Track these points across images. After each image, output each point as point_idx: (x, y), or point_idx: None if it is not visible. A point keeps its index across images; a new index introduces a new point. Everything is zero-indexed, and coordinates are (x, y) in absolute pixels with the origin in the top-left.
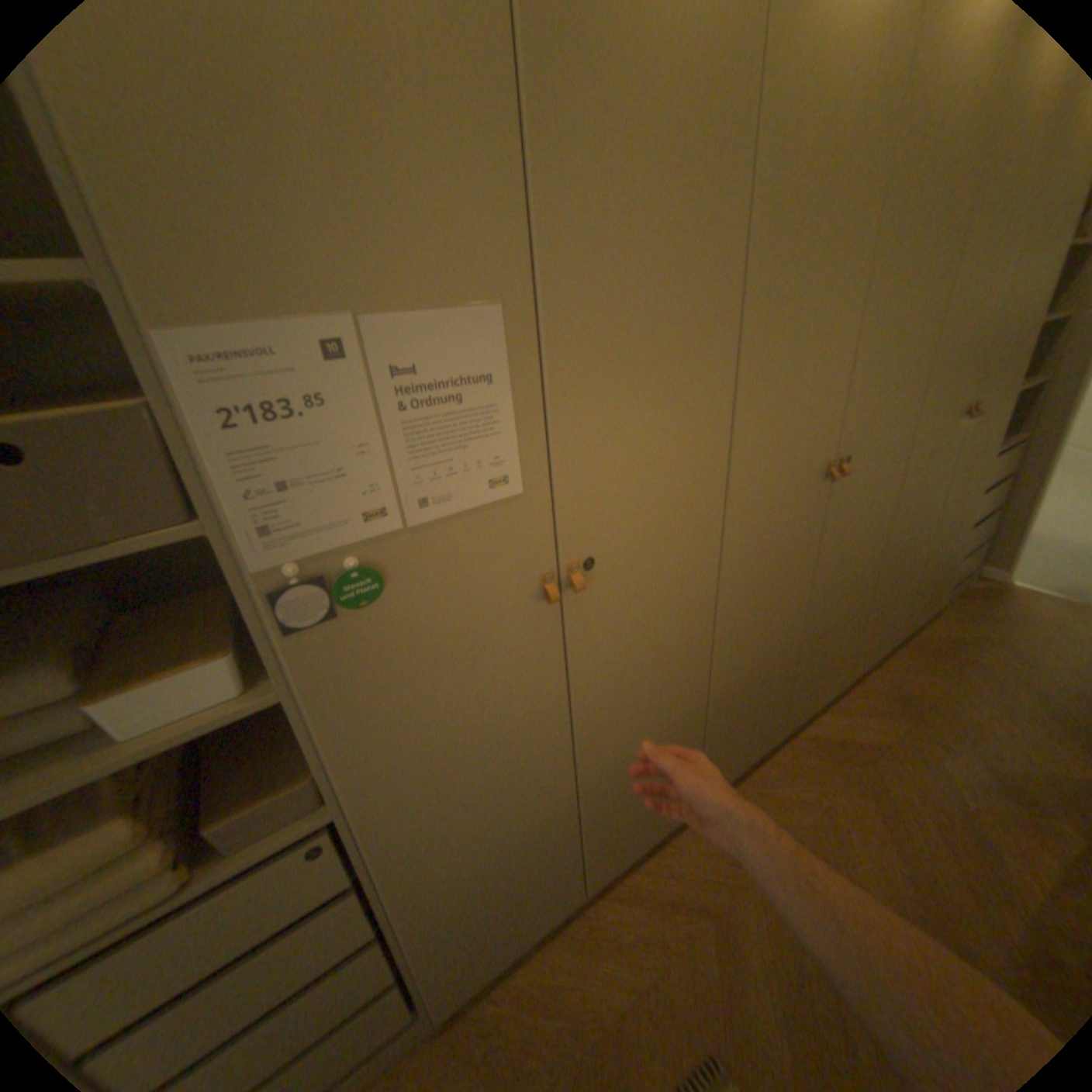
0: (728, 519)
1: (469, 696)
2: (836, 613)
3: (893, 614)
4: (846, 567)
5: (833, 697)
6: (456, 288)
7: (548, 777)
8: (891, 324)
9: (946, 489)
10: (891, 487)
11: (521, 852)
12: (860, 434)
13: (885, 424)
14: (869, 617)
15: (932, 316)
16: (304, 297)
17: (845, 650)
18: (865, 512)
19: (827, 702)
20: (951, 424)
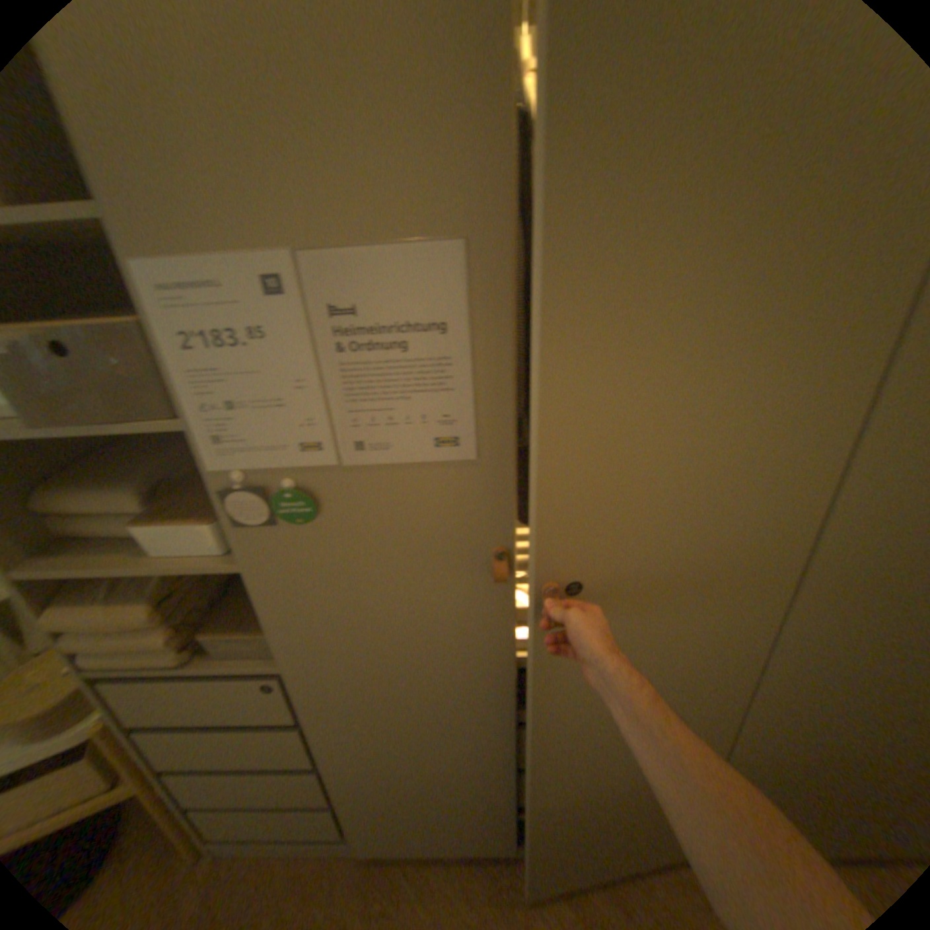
0: (819, 562)
1: (400, 633)
2: None
3: None
4: None
5: None
6: (407, 218)
7: (483, 736)
8: None
9: None
10: None
11: (448, 783)
12: None
13: None
14: None
15: None
16: (244, 230)
17: None
18: None
19: None
20: None
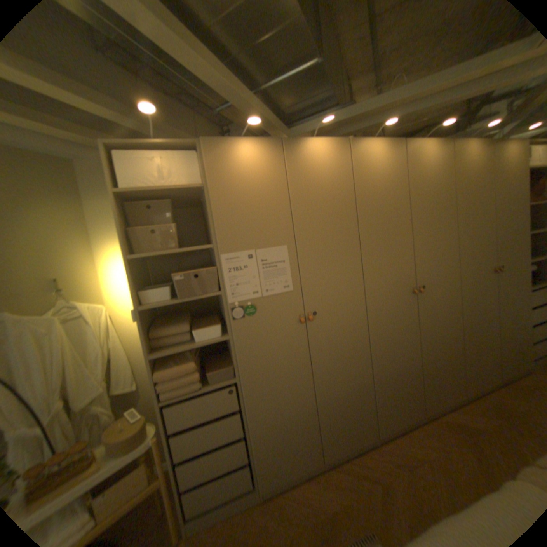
0: (368, 305)
1: (277, 350)
2: (441, 355)
3: (485, 364)
4: (440, 333)
5: (458, 405)
6: (276, 243)
7: (304, 392)
8: (429, 240)
9: (497, 303)
10: (455, 300)
11: (294, 423)
12: (427, 277)
13: (440, 274)
14: (466, 362)
15: (451, 236)
16: (245, 247)
17: (455, 377)
18: (442, 309)
19: (454, 407)
20: (485, 275)
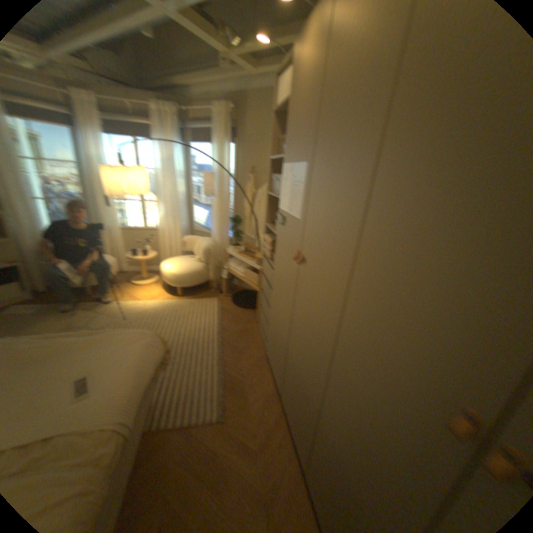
0: (345, 309)
1: (283, 269)
2: None
3: None
4: None
5: None
6: (302, 157)
7: (285, 324)
8: None
9: None
10: None
11: (278, 338)
12: None
13: None
14: None
15: None
16: (290, 159)
17: None
18: None
19: None
20: None
